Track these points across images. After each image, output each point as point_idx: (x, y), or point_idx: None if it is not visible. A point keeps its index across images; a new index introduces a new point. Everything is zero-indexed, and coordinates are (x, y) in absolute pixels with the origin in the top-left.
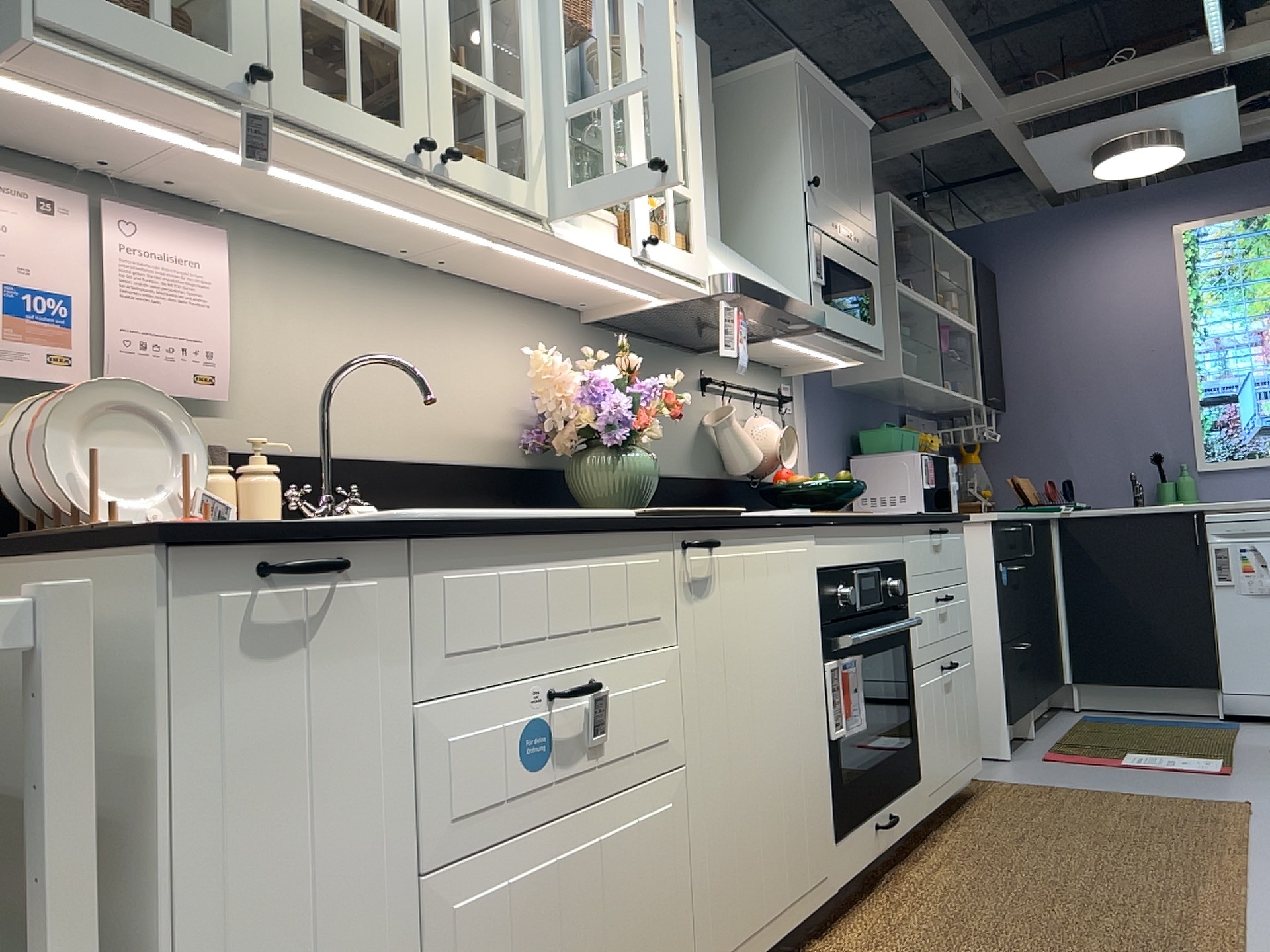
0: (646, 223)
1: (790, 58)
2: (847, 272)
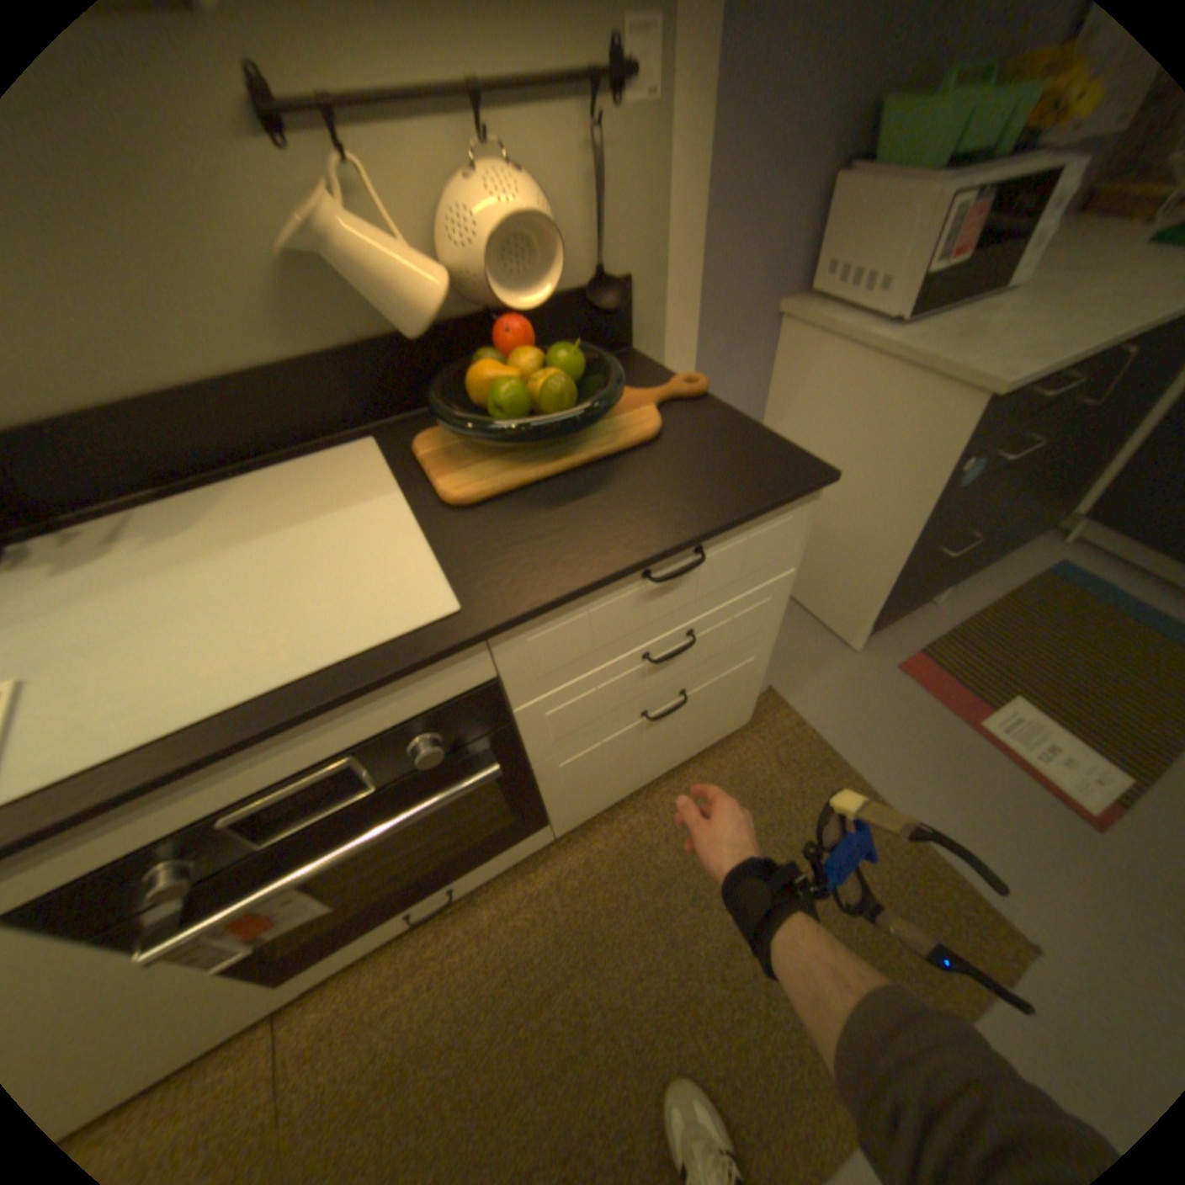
0: None
1: None
2: None
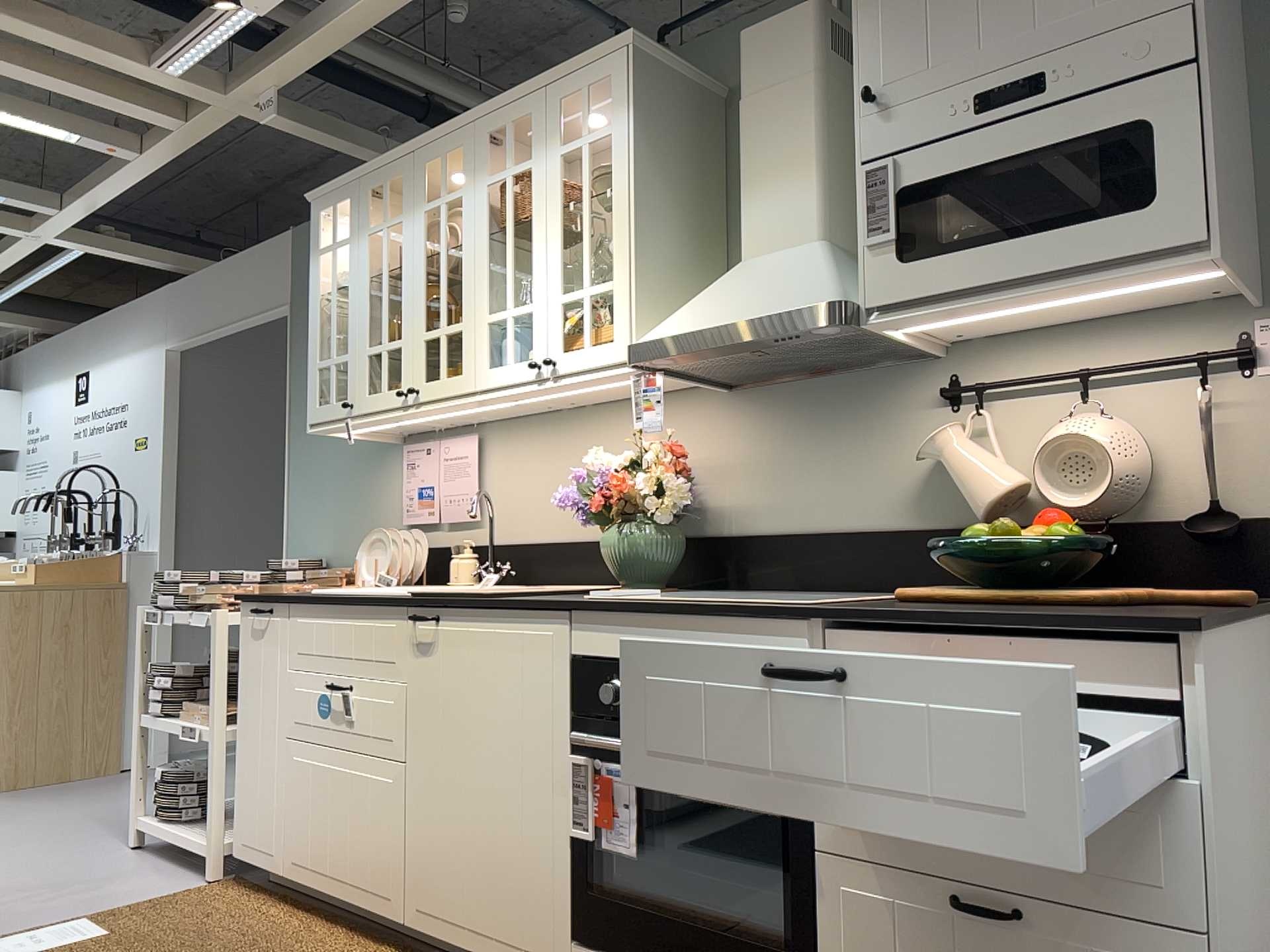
0: (554, 345)
1: None
2: (1014, 160)
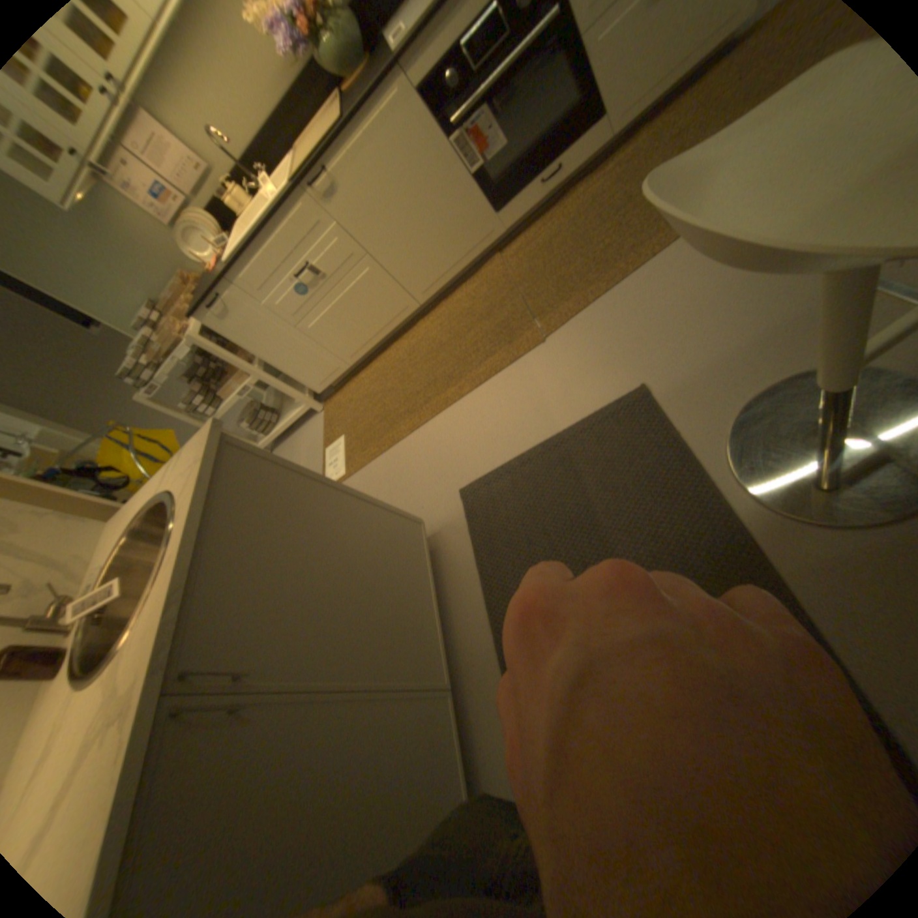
0: None
1: None
2: None
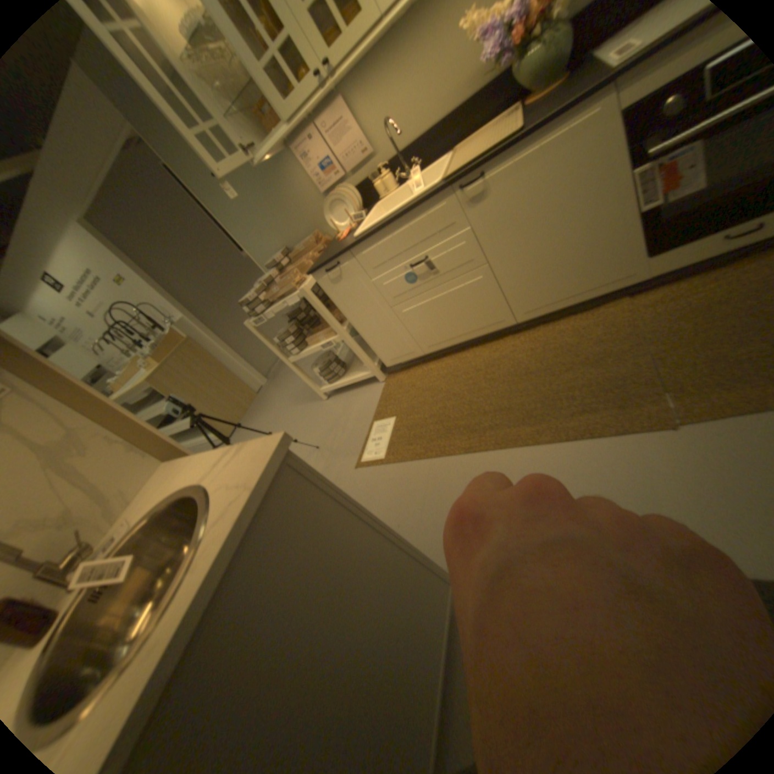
0: None
1: None
2: None
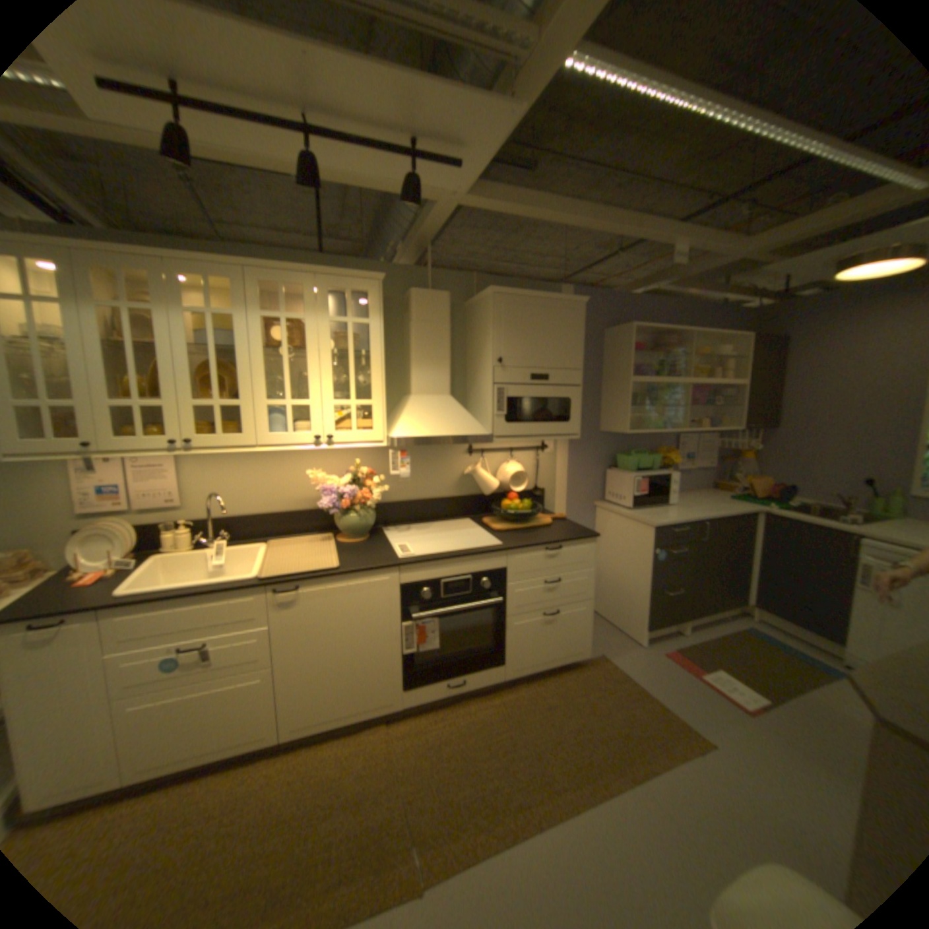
0: (330, 428)
1: (489, 290)
2: (538, 398)
